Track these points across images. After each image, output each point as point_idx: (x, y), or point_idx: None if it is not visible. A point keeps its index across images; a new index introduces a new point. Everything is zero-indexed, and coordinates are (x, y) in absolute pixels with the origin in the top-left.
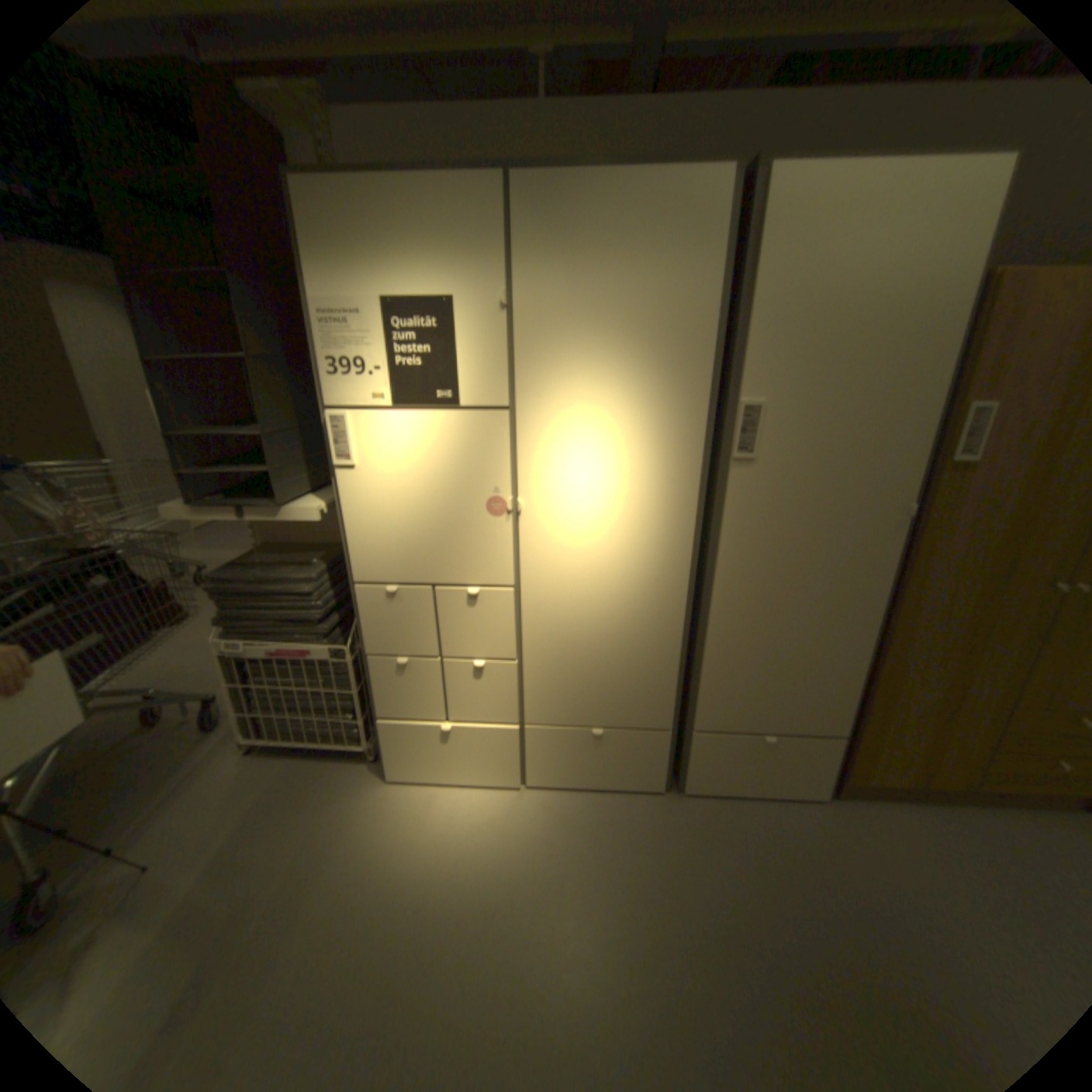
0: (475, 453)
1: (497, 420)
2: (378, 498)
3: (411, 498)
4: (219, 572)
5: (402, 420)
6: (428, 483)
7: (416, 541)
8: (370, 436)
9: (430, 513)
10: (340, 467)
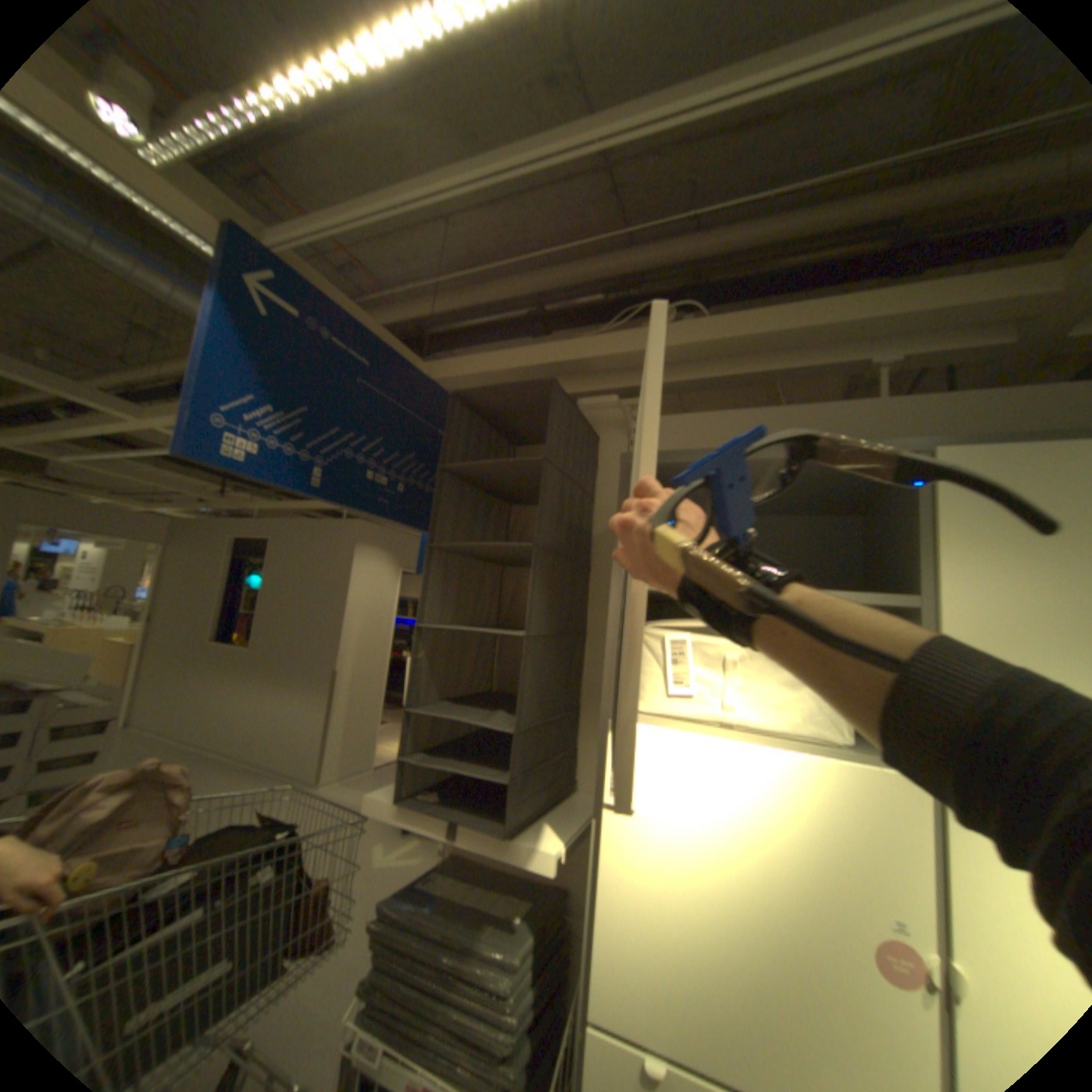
0: (857, 841)
1: (907, 791)
2: (662, 875)
3: (721, 893)
4: (395, 905)
5: (726, 756)
6: (756, 874)
7: (718, 982)
8: (668, 770)
9: (754, 933)
10: (613, 808)
